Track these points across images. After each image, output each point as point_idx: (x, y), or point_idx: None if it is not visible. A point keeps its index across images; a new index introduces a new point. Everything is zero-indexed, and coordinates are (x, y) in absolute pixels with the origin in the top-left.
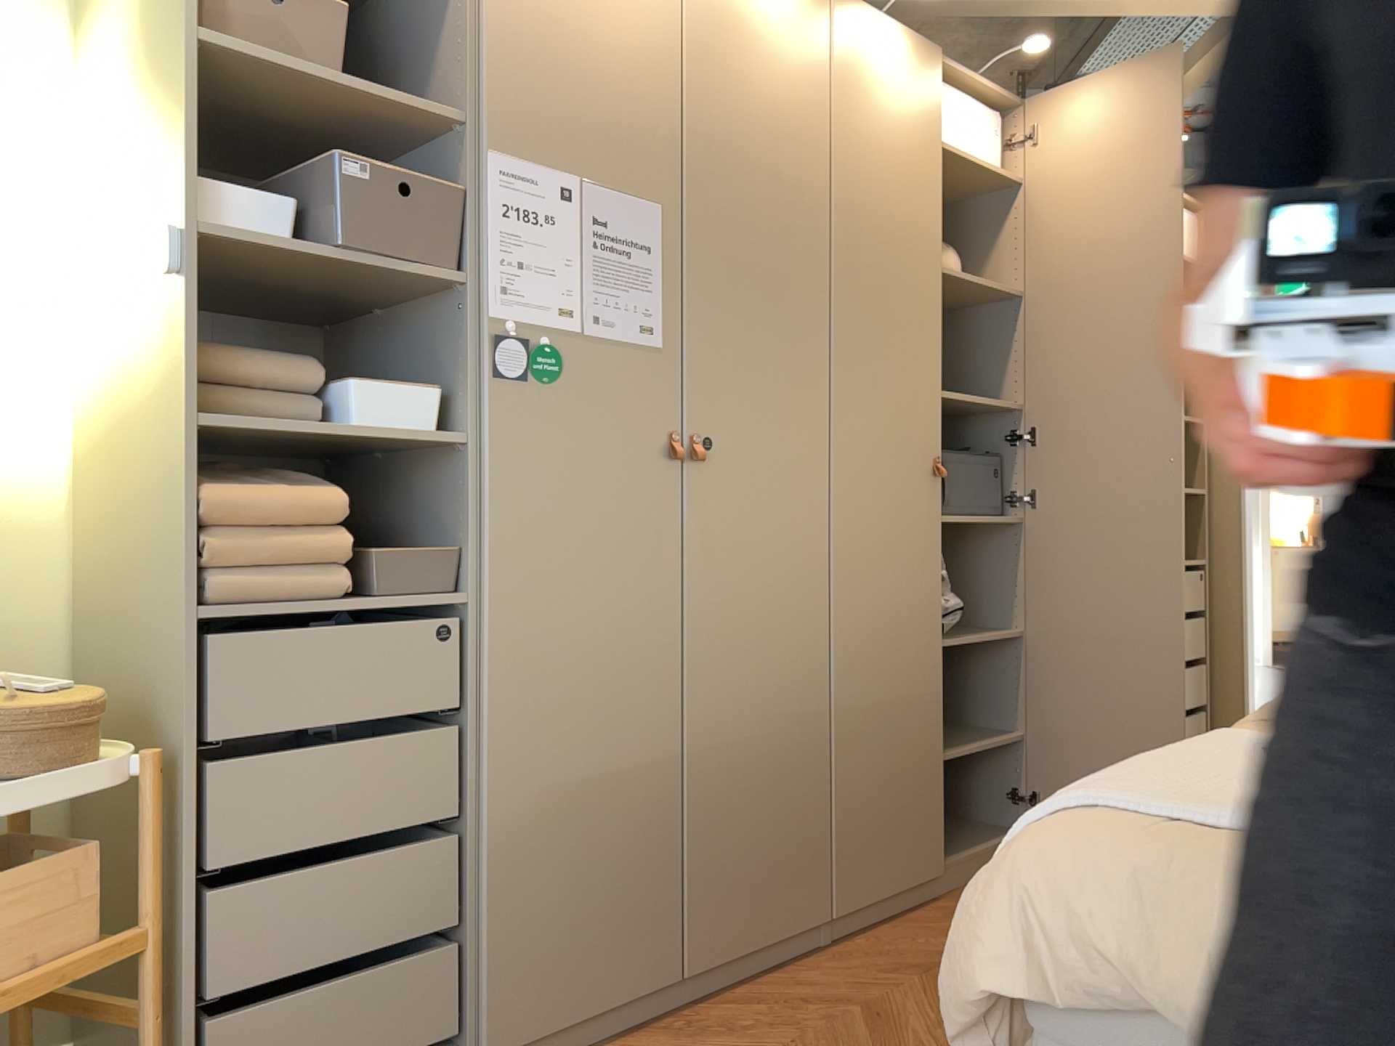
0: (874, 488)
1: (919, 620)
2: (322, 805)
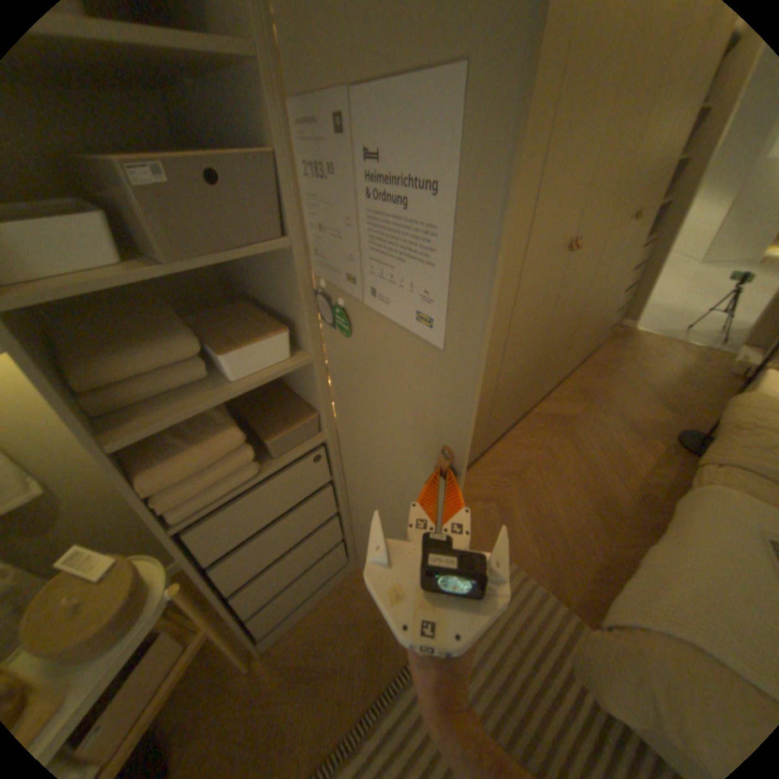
0: (536, 274)
1: (539, 329)
2: (273, 546)
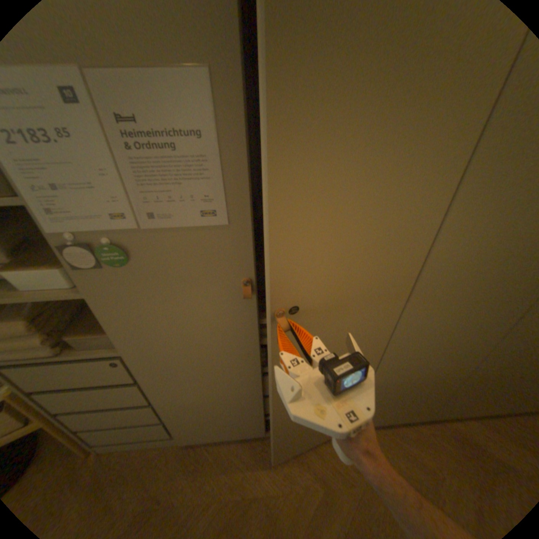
0: (460, 292)
1: (467, 351)
2: (89, 402)
